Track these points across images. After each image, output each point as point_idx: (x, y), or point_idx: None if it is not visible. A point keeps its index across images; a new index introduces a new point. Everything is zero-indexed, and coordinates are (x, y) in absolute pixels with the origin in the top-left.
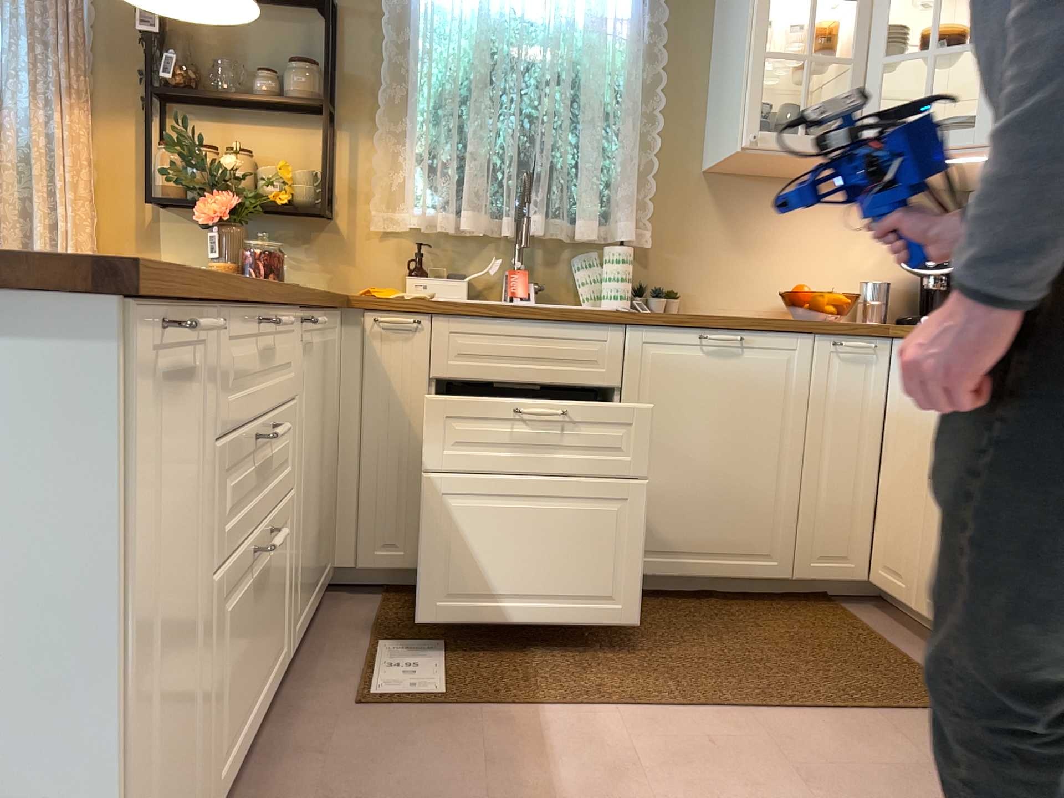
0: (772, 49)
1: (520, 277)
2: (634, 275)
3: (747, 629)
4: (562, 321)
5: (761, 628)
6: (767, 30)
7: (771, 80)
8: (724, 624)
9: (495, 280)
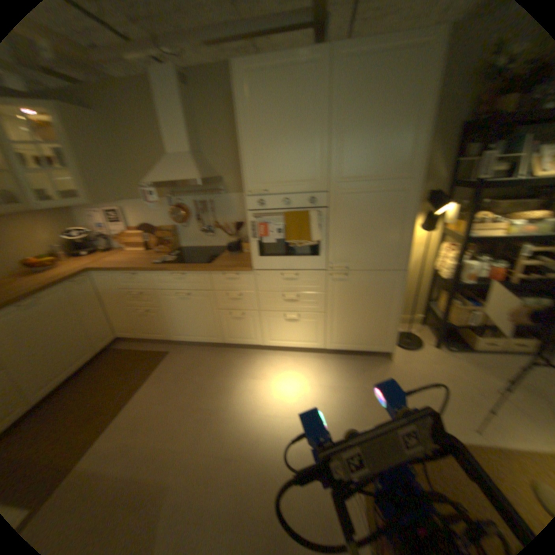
0: None
1: None
2: None
3: (94, 380)
4: None
5: (97, 376)
6: None
7: None
8: (85, 385)
9: None
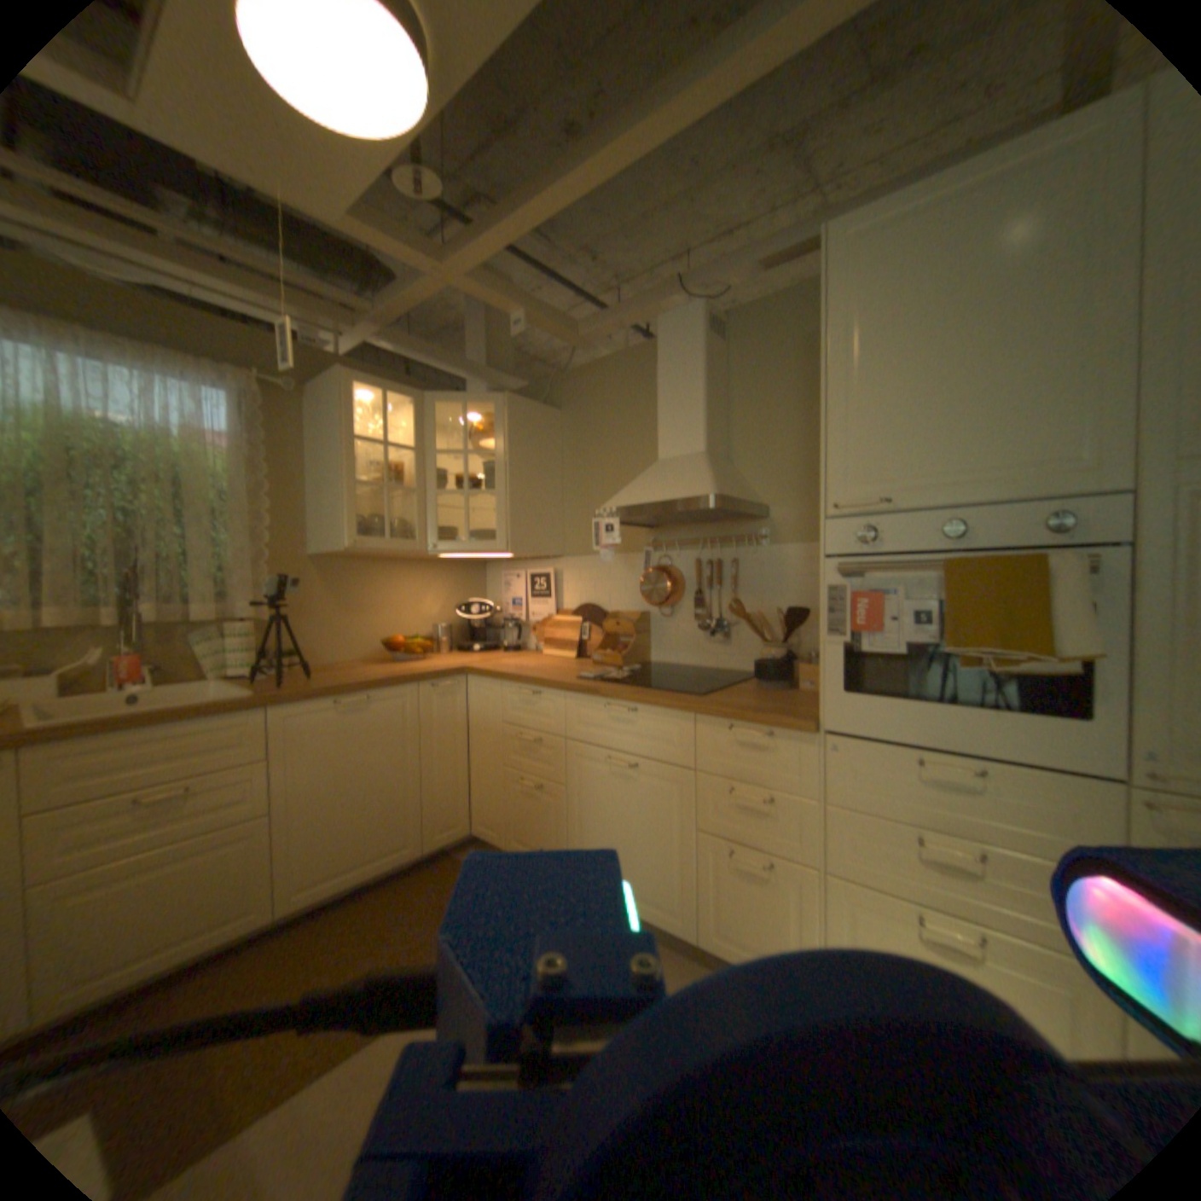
0: (351, 469)
1: (126, 667)
2: (252, 644)
3: (398, 919)
4: (195, 721)
5: (408, 911)
6: (346, 458)
7: (352, 491)
8: (379, 923)
9: (91, 671)
